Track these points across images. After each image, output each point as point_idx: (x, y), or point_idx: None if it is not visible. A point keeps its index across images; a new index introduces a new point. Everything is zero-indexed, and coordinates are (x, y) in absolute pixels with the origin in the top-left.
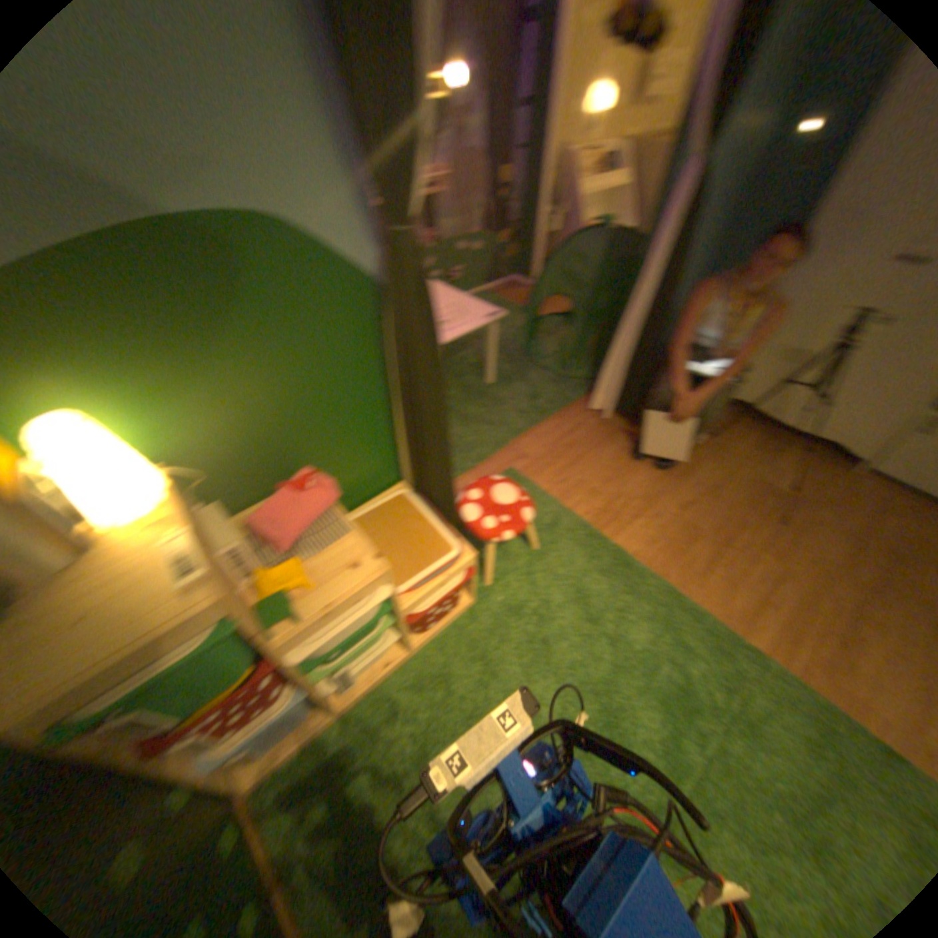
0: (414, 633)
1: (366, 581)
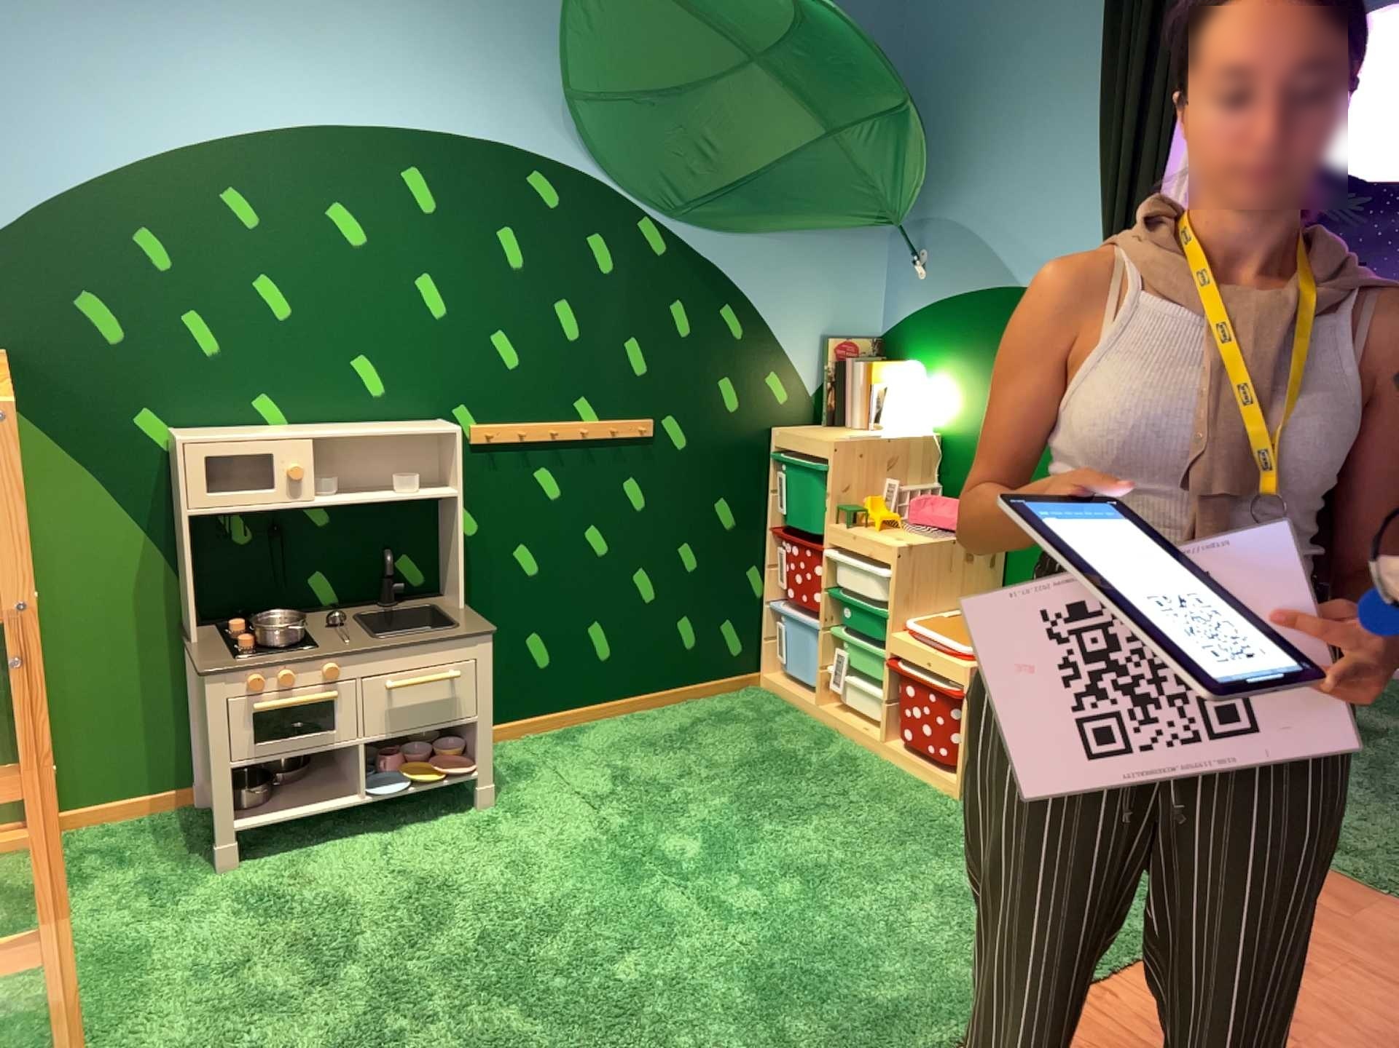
0: (891, 724)
1: (876, 543)
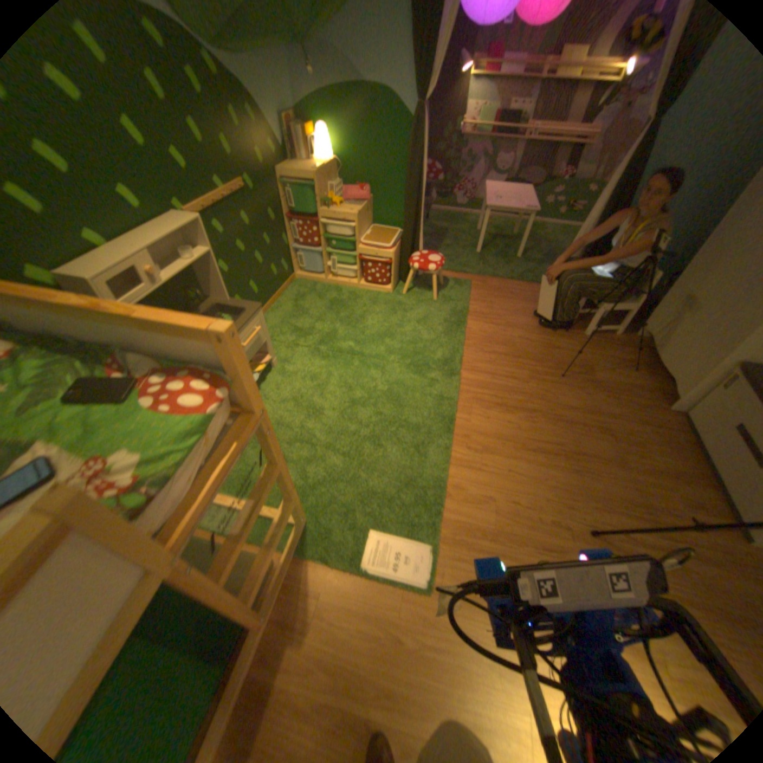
0: (362, 278)
1: (347, 214)
